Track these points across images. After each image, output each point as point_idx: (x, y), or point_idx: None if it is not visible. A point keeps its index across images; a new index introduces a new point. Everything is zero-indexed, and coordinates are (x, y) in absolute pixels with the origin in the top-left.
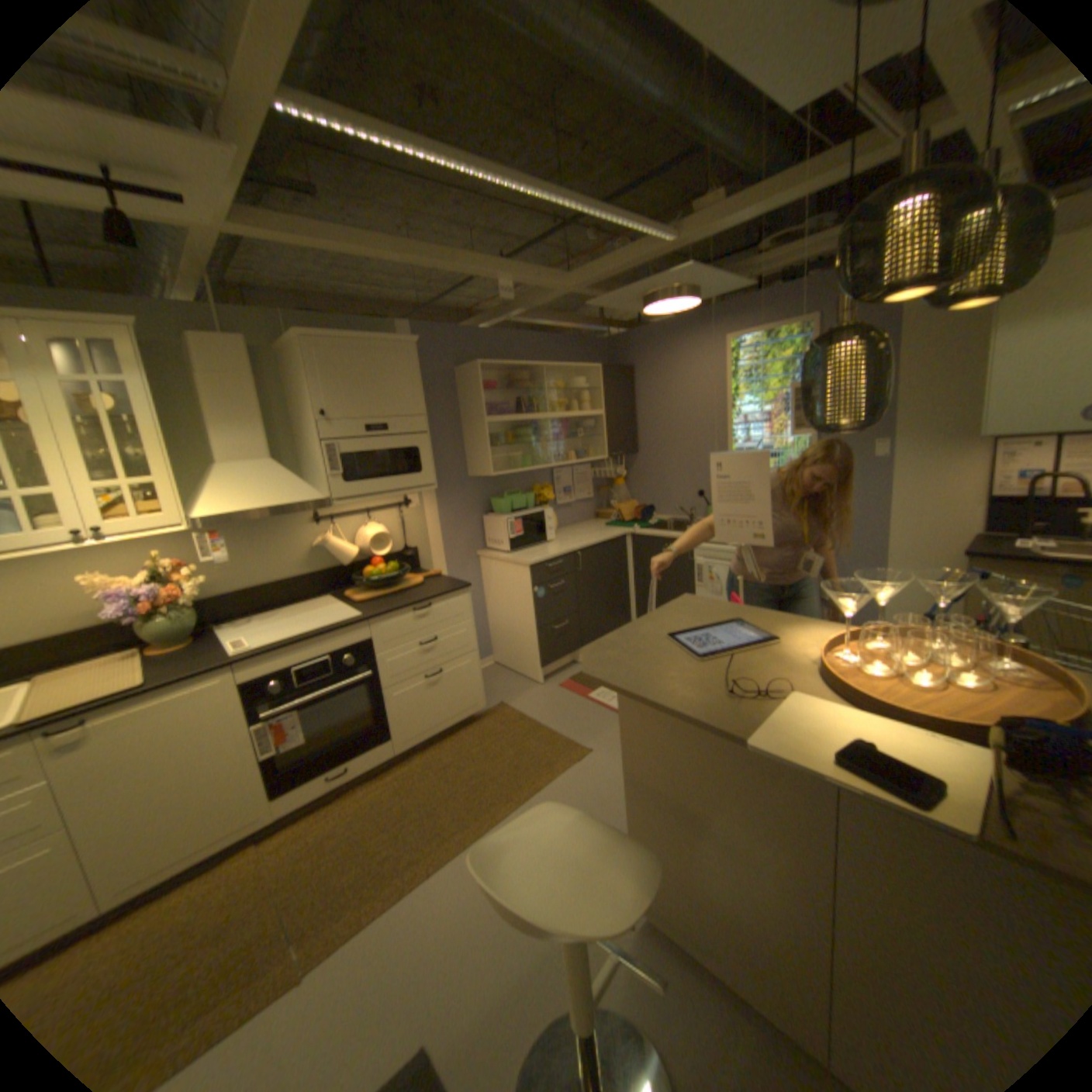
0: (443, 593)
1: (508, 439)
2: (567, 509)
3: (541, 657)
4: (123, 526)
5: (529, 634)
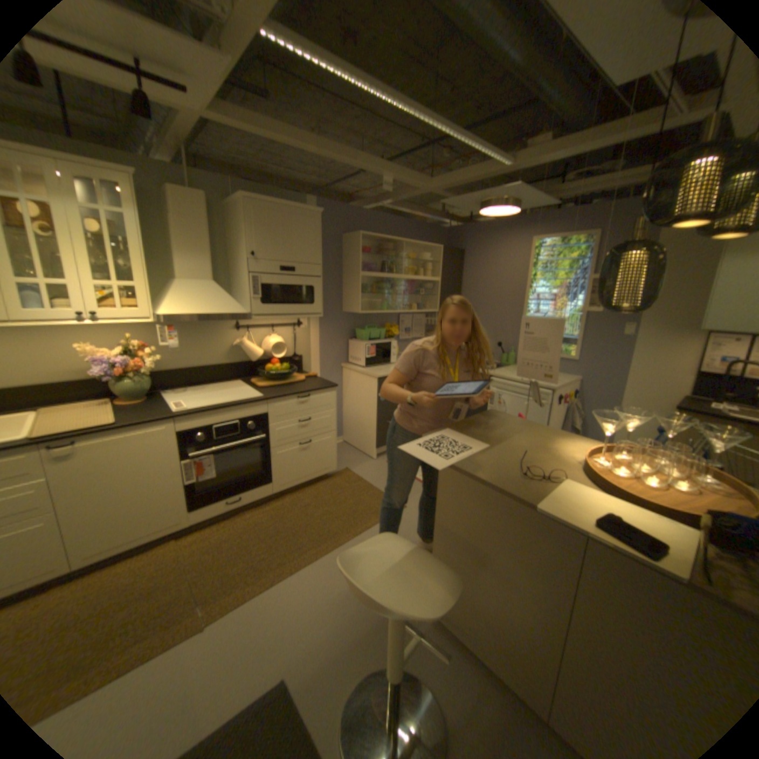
0: (319, 389)
1: (372, 289)
2: (406, 343)
3: (377, 441)
4: (112, 314)
5: (371, 425)
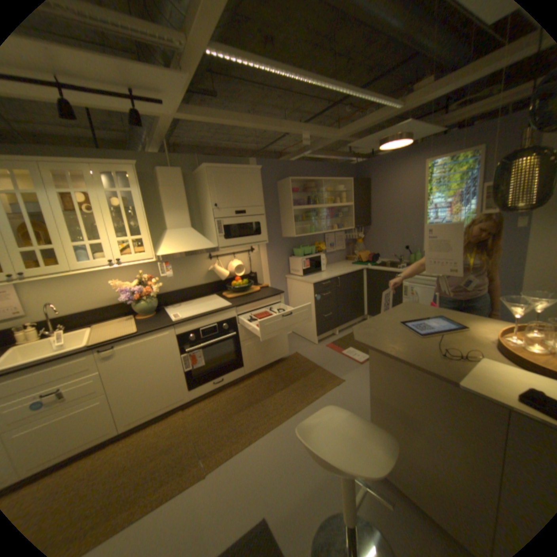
0: (270, 296)
1: (302, 218)
2: (331, 255)
3: (317, 331)
4: (129, 259)
5: (311, 319)
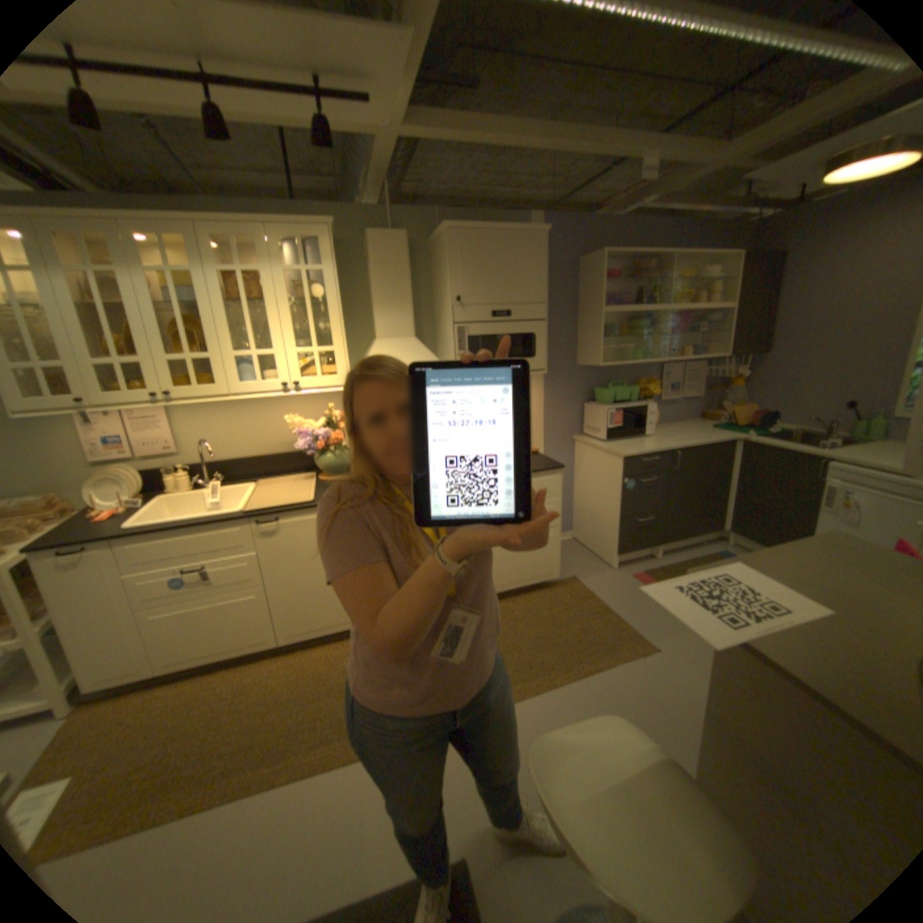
0: (537, 470)
1: (621, 330)
2: (672, 406)
3: (620, 545)
4: (312, 383)
5: (611, 521)
